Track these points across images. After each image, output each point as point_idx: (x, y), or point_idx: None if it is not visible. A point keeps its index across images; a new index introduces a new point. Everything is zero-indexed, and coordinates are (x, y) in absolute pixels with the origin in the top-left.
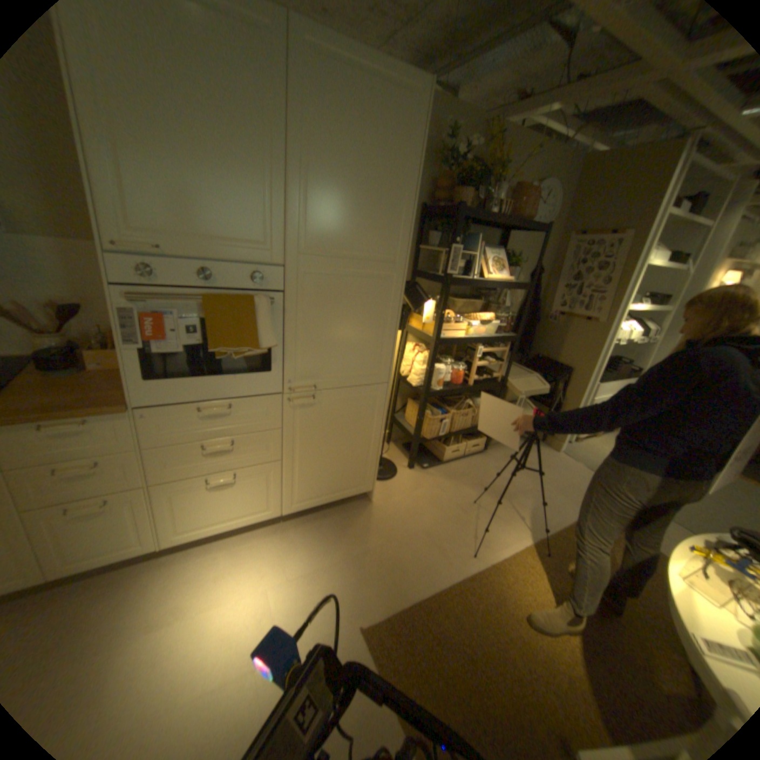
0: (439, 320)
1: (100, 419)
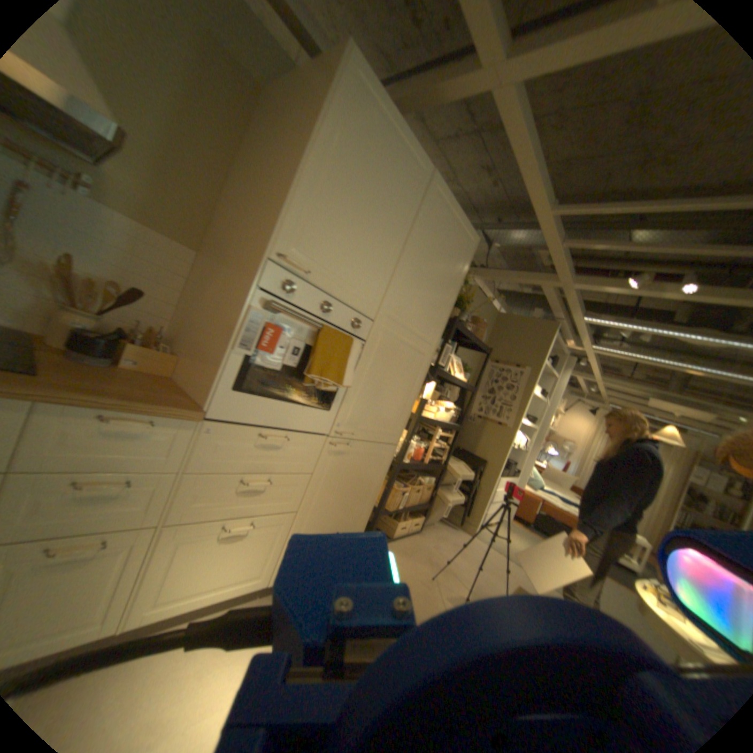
0: (418, 401)
1: (169, 425)
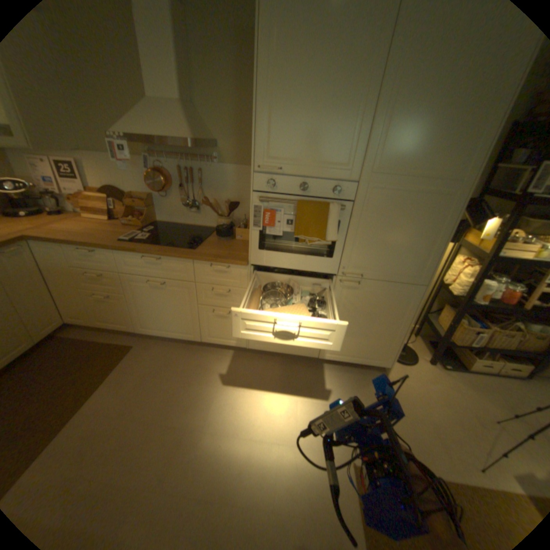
0: (503, 238)
1: (235, 267)
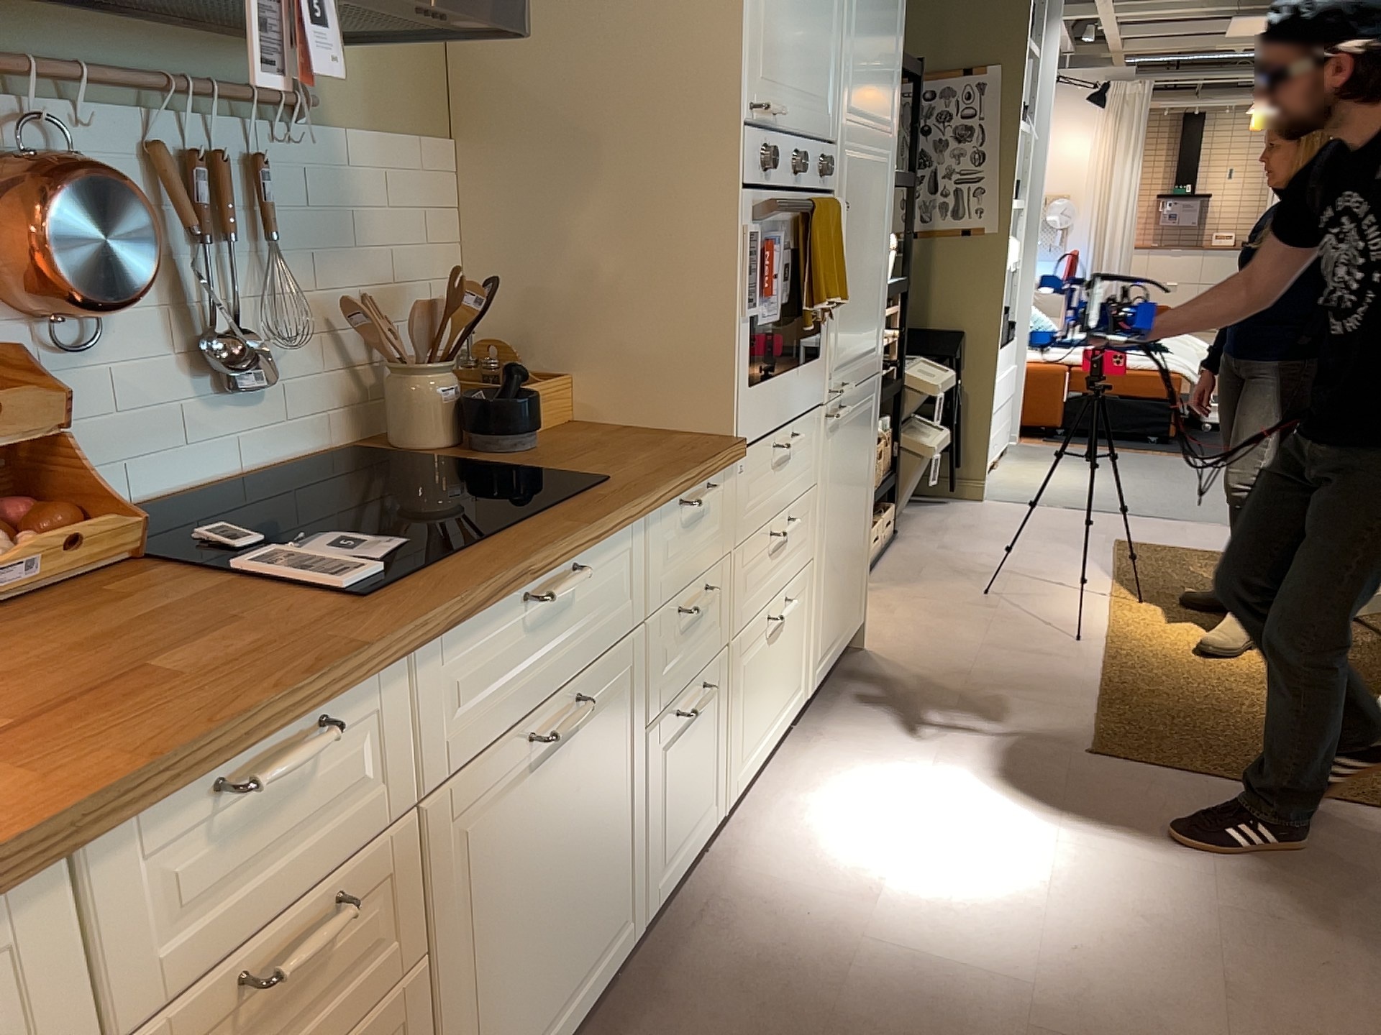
0: None
1: (717, 479)
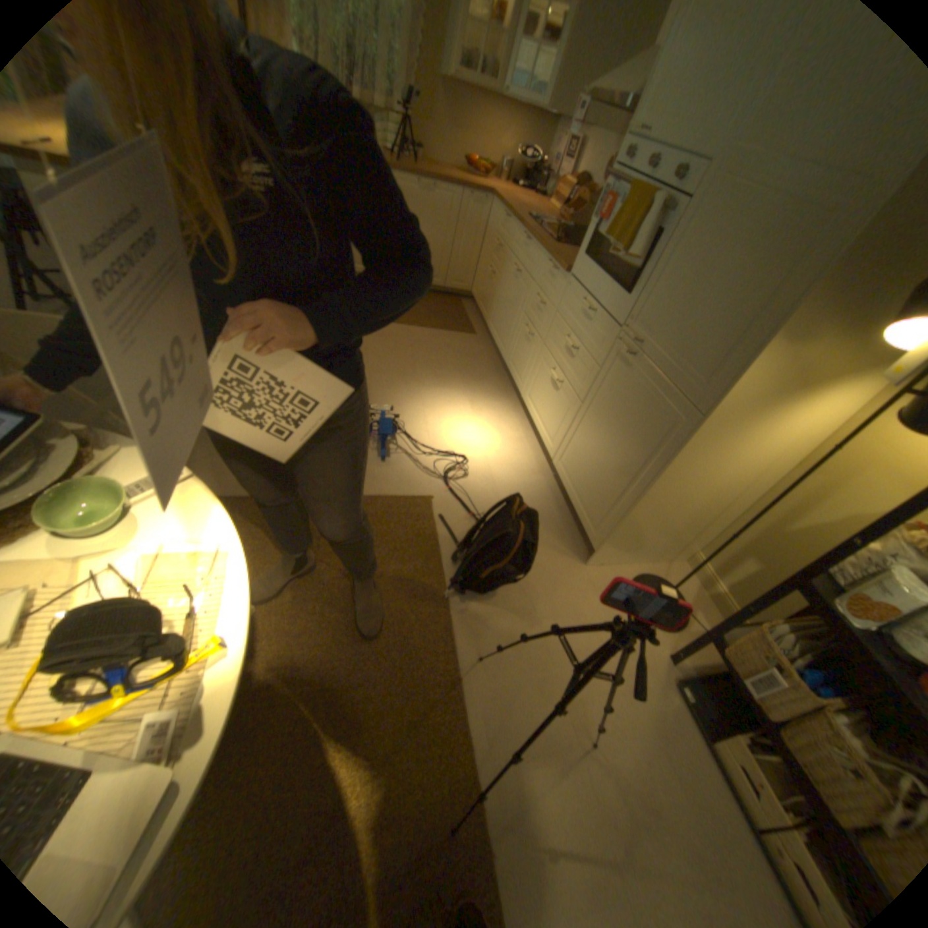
0: None
1: (560, 273)
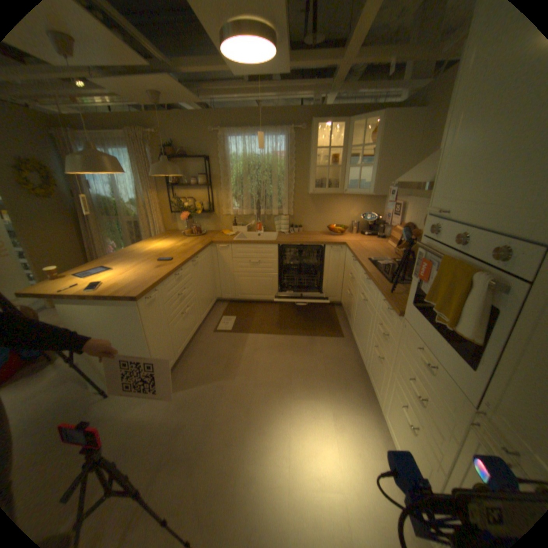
0: None
1: (396, 314)
